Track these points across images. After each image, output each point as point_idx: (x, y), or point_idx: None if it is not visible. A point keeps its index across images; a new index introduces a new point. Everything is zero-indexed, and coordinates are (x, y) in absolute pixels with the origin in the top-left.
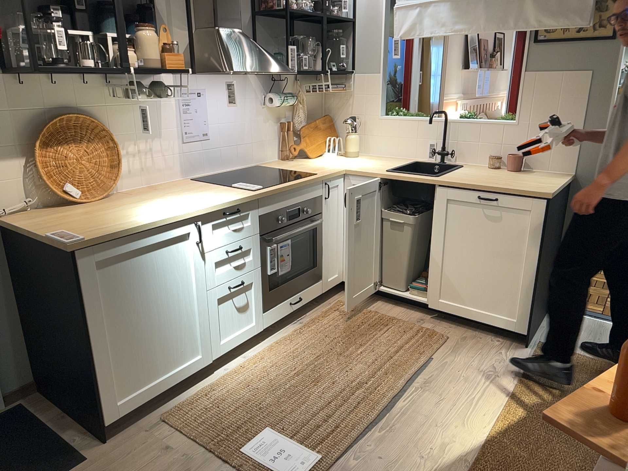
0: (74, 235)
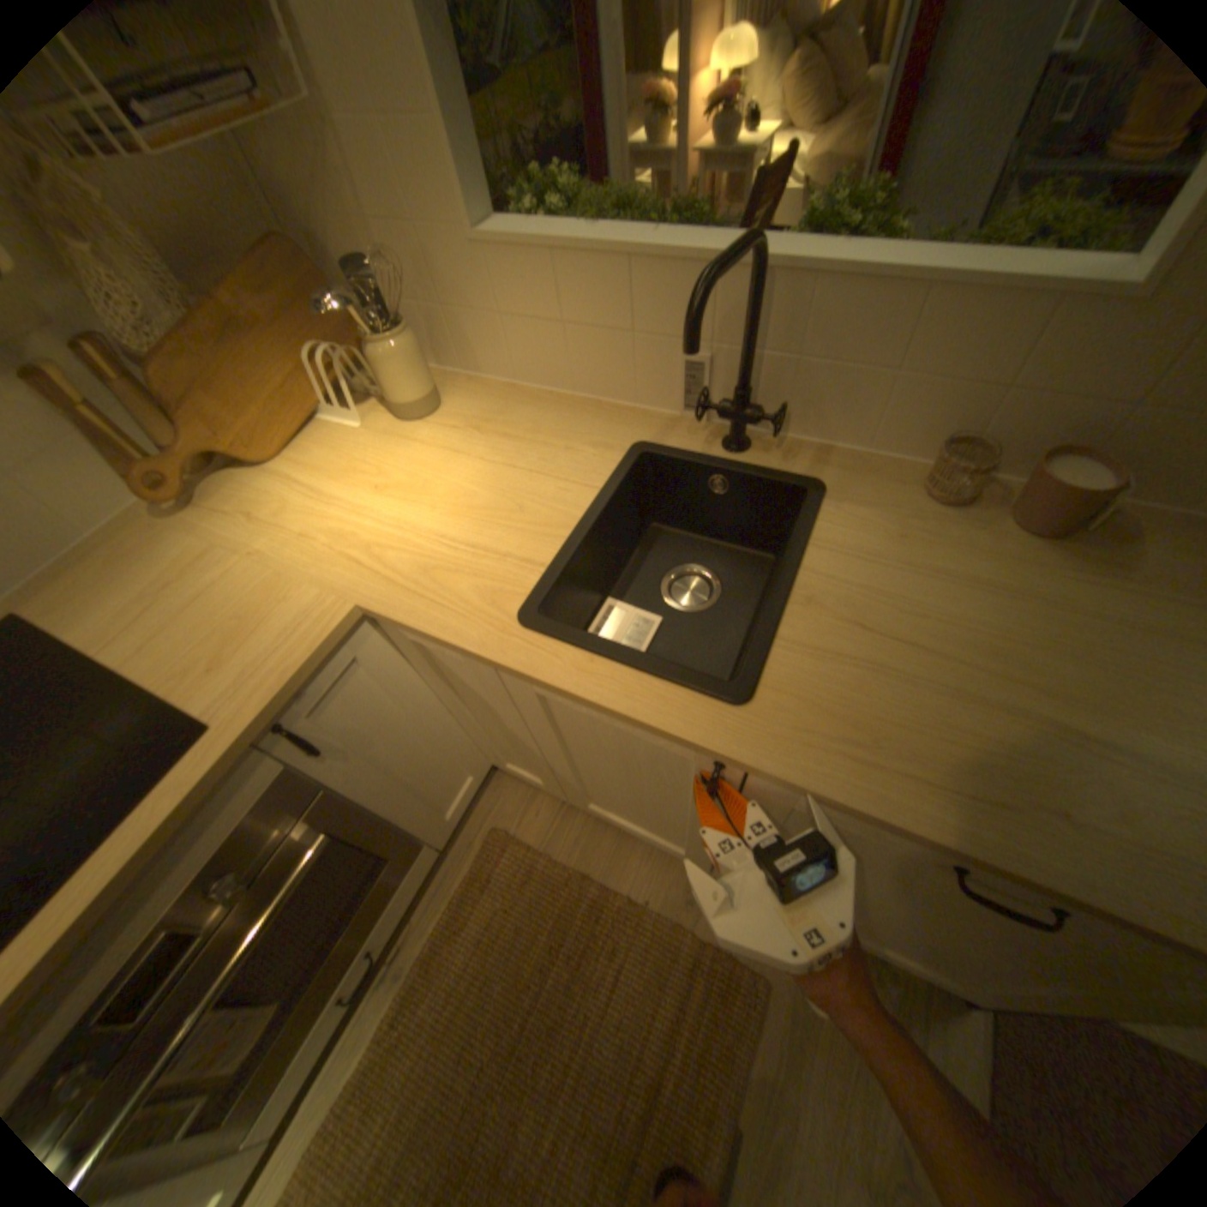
0: None
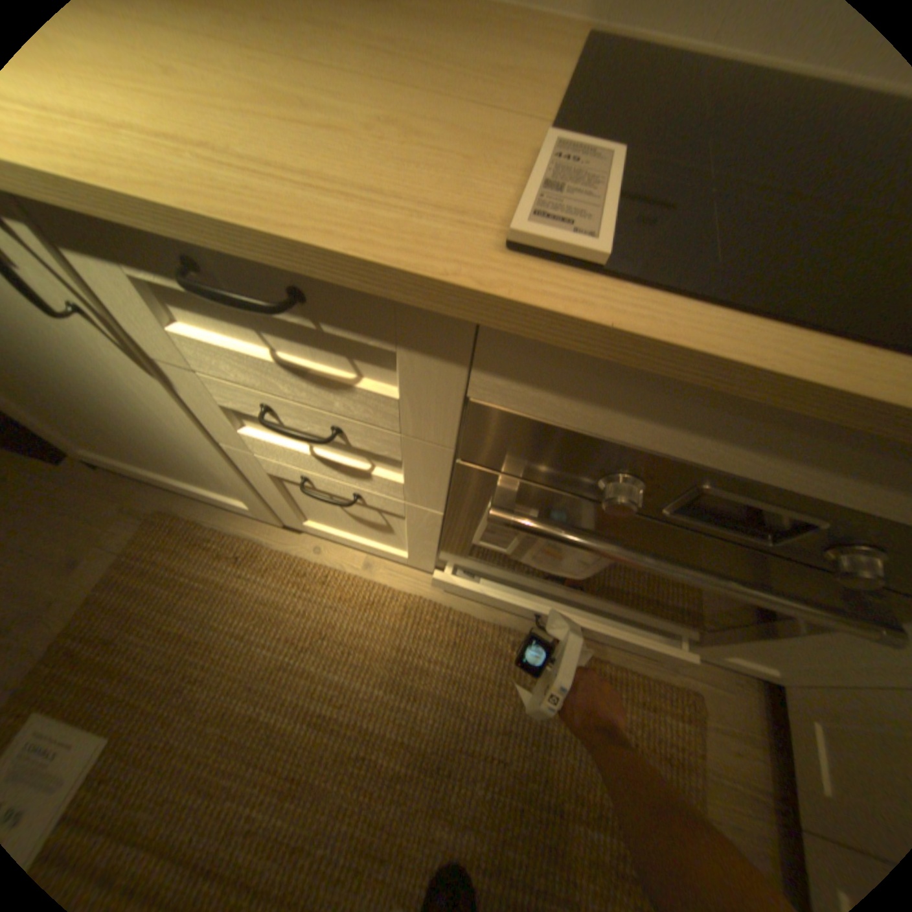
0: None
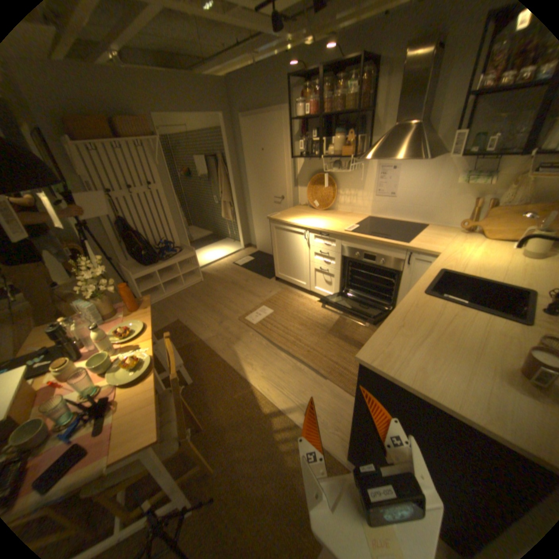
0: (273, 216)
